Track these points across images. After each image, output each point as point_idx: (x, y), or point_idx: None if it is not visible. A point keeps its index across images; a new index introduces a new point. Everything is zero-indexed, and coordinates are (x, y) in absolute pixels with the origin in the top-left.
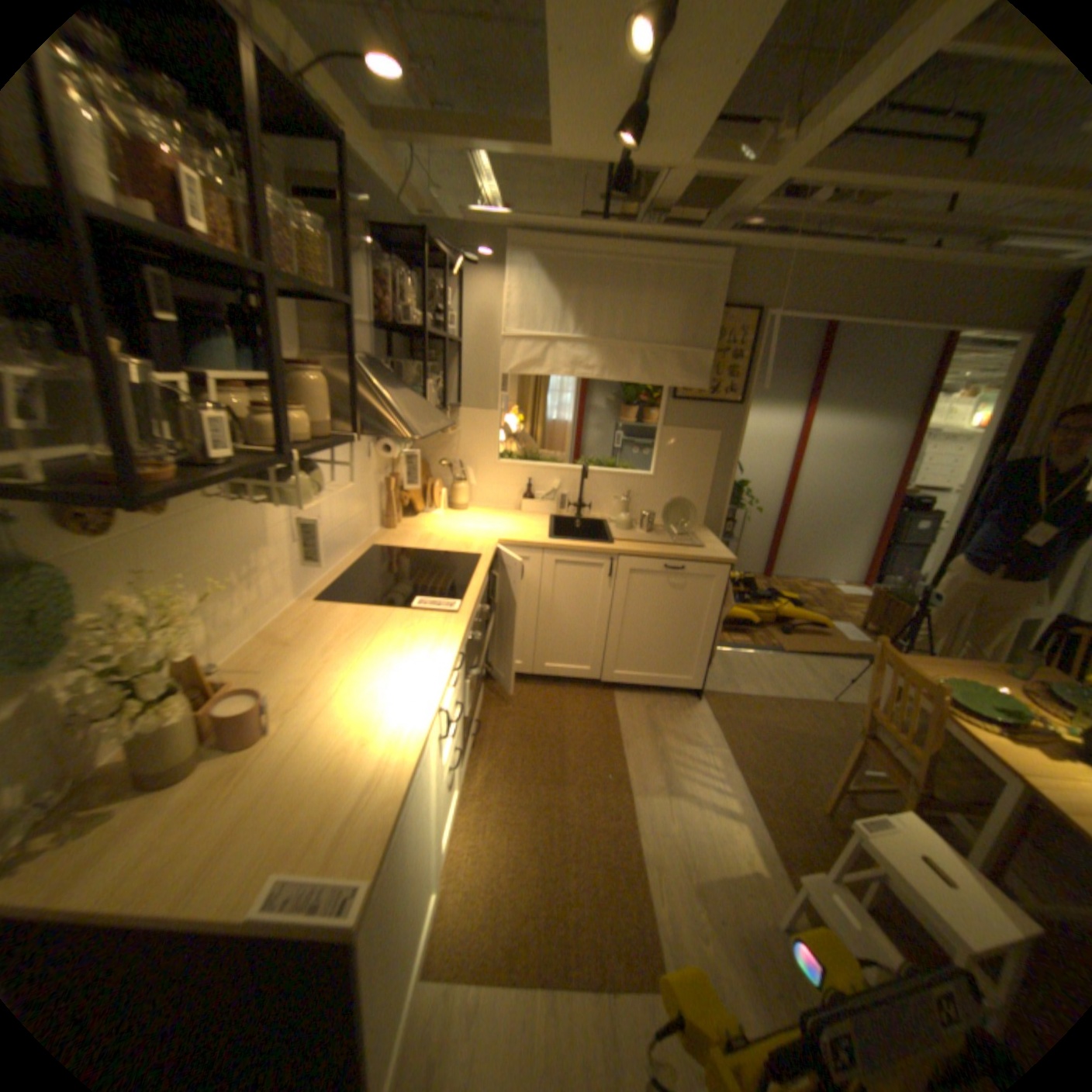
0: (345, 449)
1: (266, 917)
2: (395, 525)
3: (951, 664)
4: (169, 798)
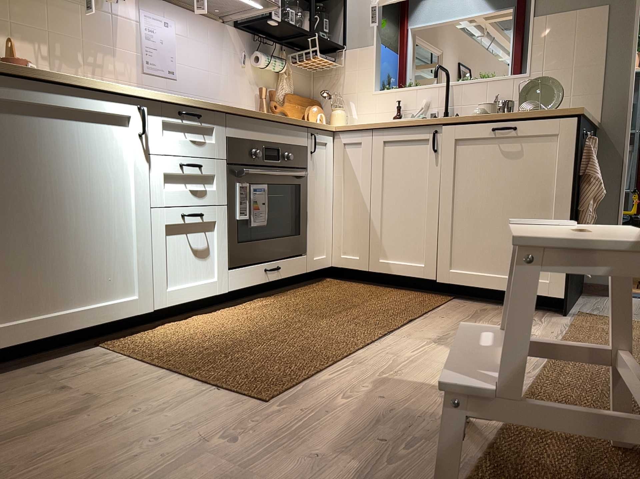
0: (212, 44)
1: None
2: None
3: None
4: None
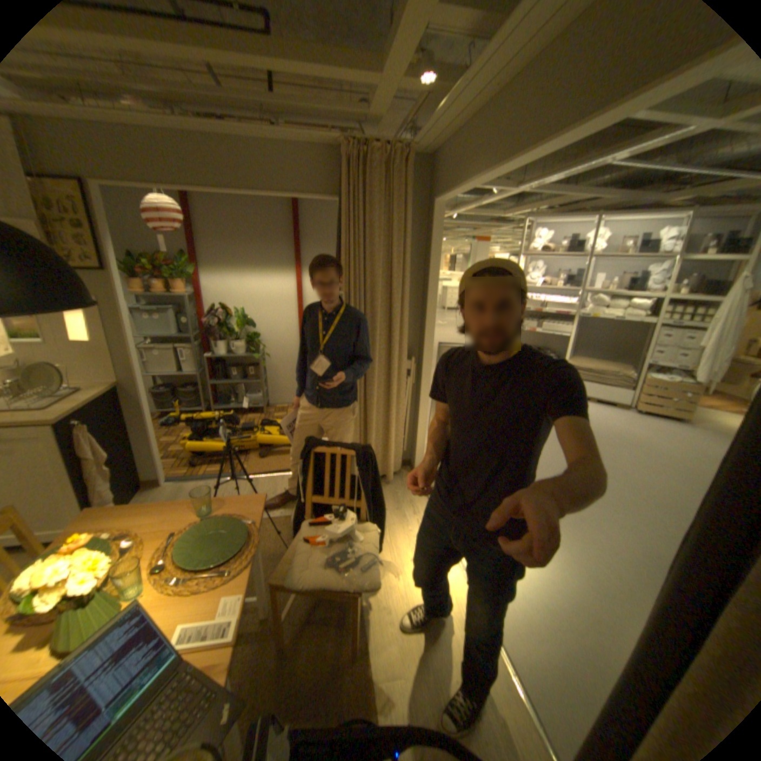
0: None
1: None
2: None
3: (144, 509)
4: None
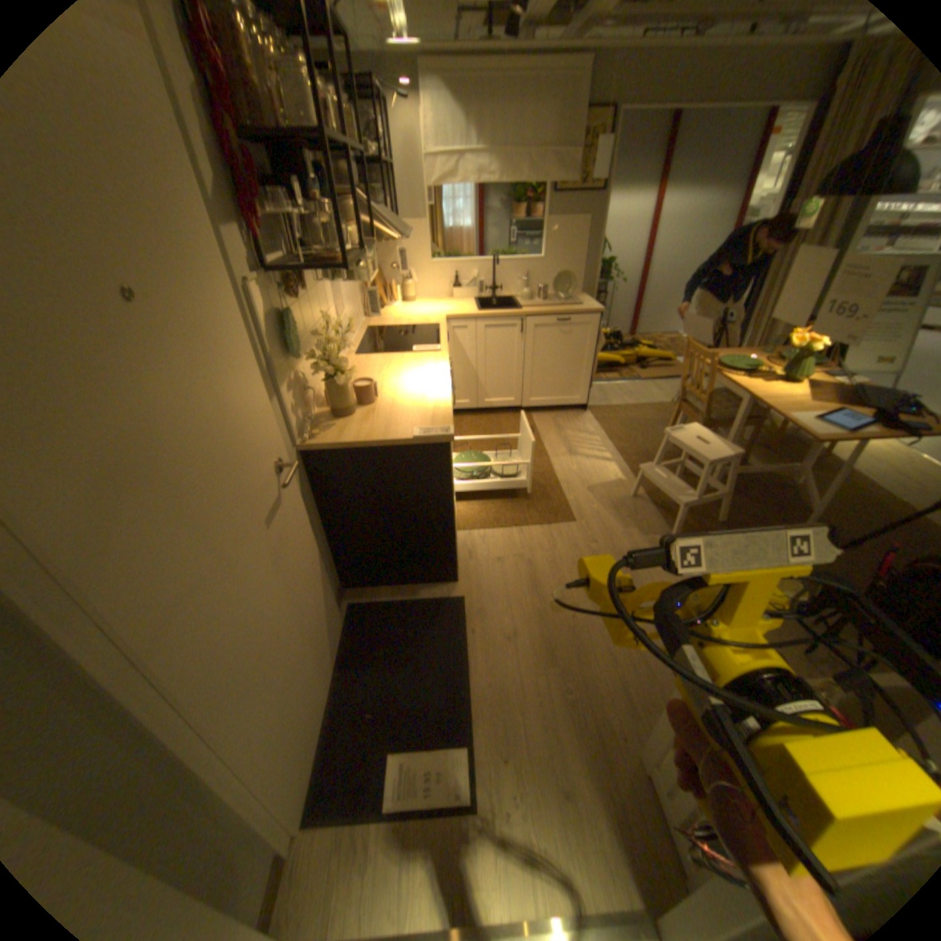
0: None
1: (419, 437)
2: (372, 315)
3: (728, 352)
4: (352, 420)
